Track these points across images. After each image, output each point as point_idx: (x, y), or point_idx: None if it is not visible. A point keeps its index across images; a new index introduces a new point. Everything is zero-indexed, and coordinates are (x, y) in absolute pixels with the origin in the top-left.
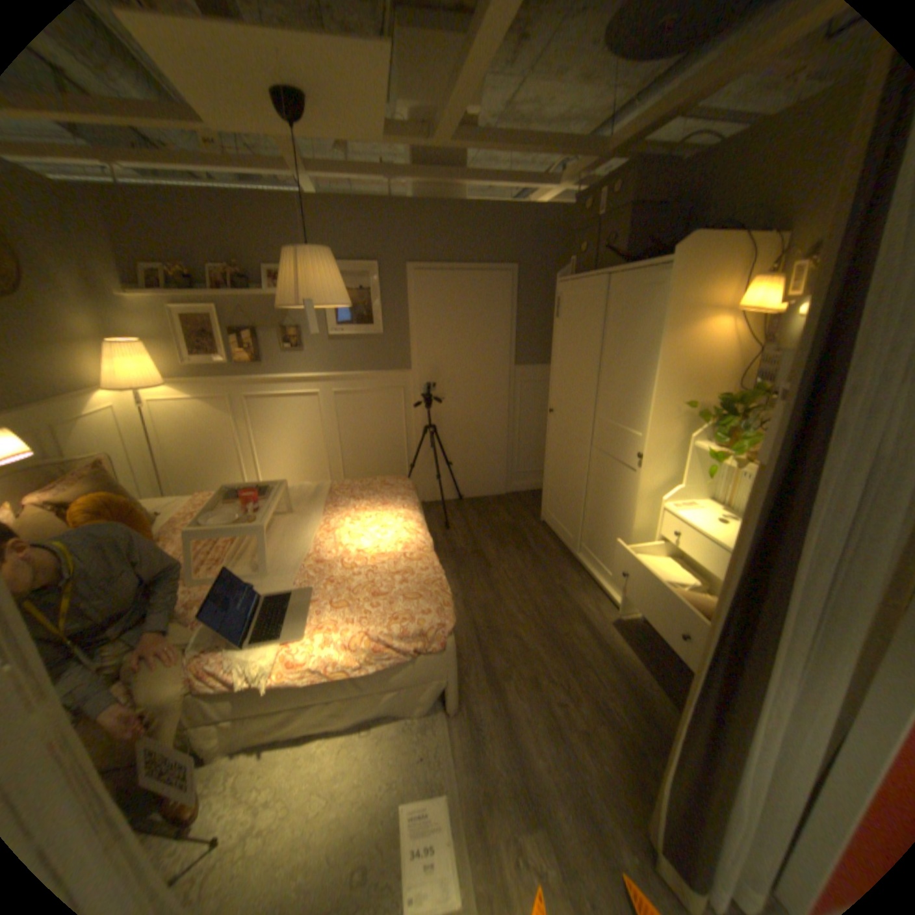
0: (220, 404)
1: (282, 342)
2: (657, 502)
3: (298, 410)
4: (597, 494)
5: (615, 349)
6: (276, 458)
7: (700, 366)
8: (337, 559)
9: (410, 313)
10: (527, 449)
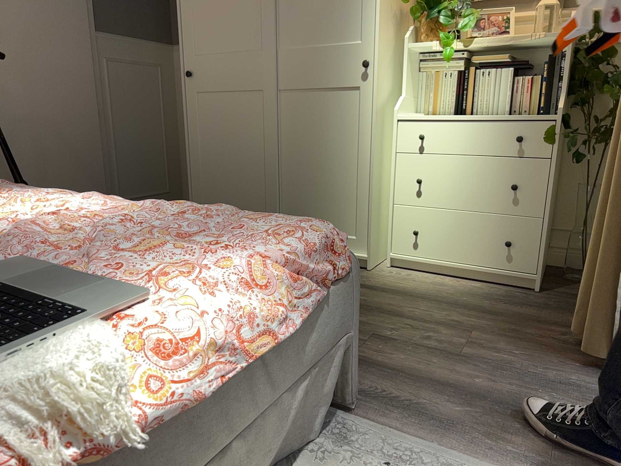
0: None
1: None
2: (384, 120)
3: None
4: (297, 149)
5: None
6: None
7: None
8: (0, 241)
9: None
10: (131, 163)
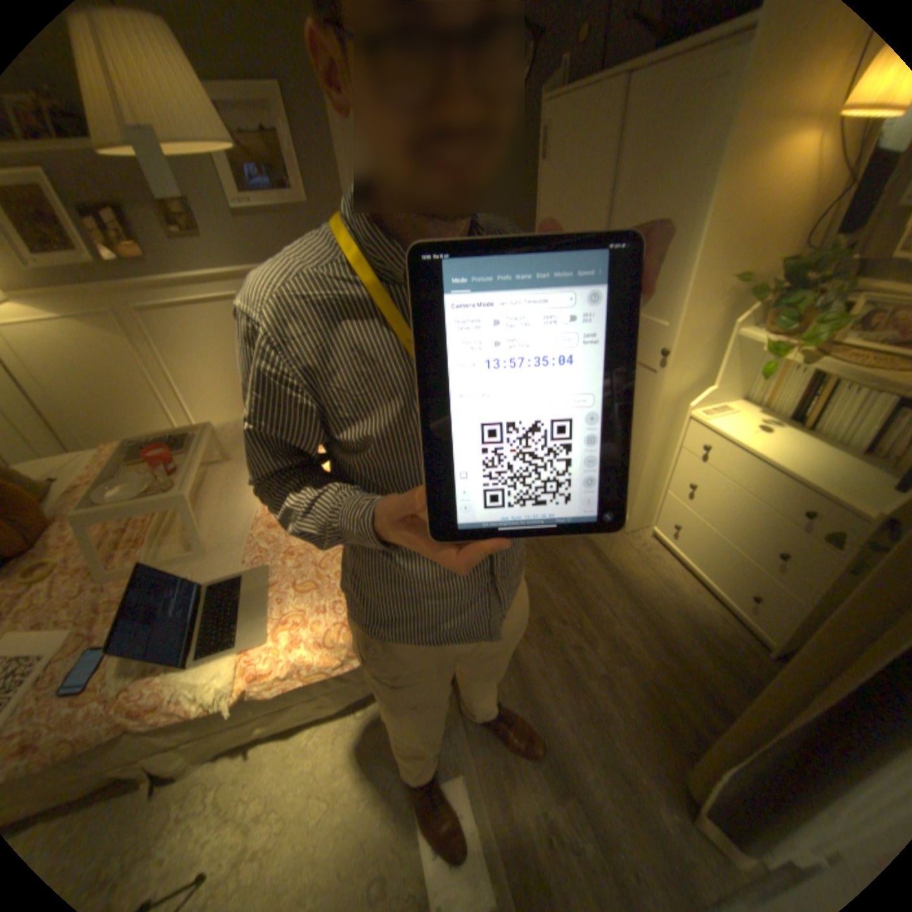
0: (104, 322)
1: (164, 225)
2: (679, 409)
3: (213, 322)
4: None
5: (632, 201)
6: (201, 386)
7: (759, 219)
8: None
9: (340, 168)
10: None
